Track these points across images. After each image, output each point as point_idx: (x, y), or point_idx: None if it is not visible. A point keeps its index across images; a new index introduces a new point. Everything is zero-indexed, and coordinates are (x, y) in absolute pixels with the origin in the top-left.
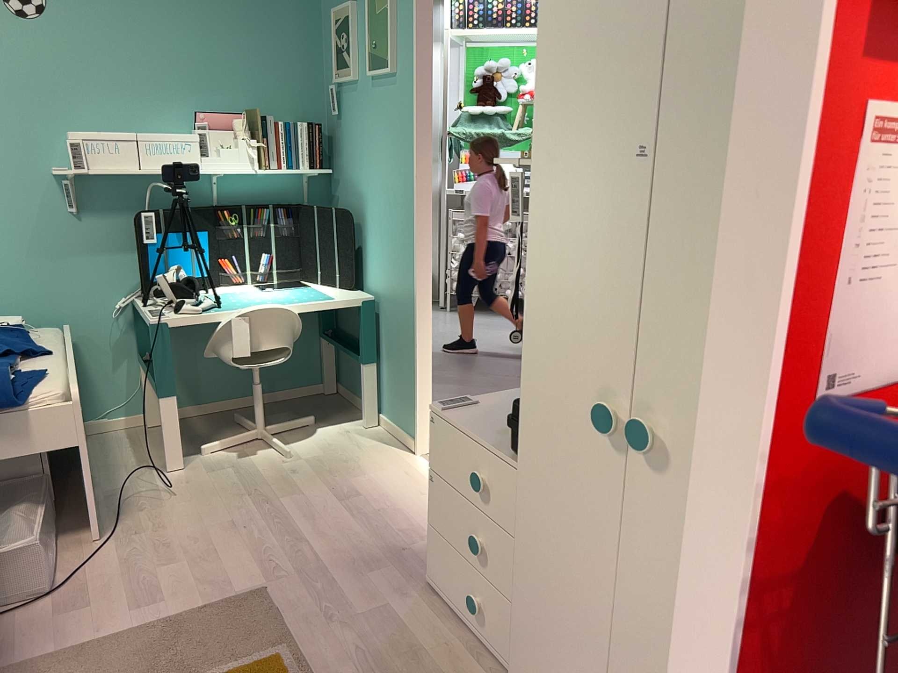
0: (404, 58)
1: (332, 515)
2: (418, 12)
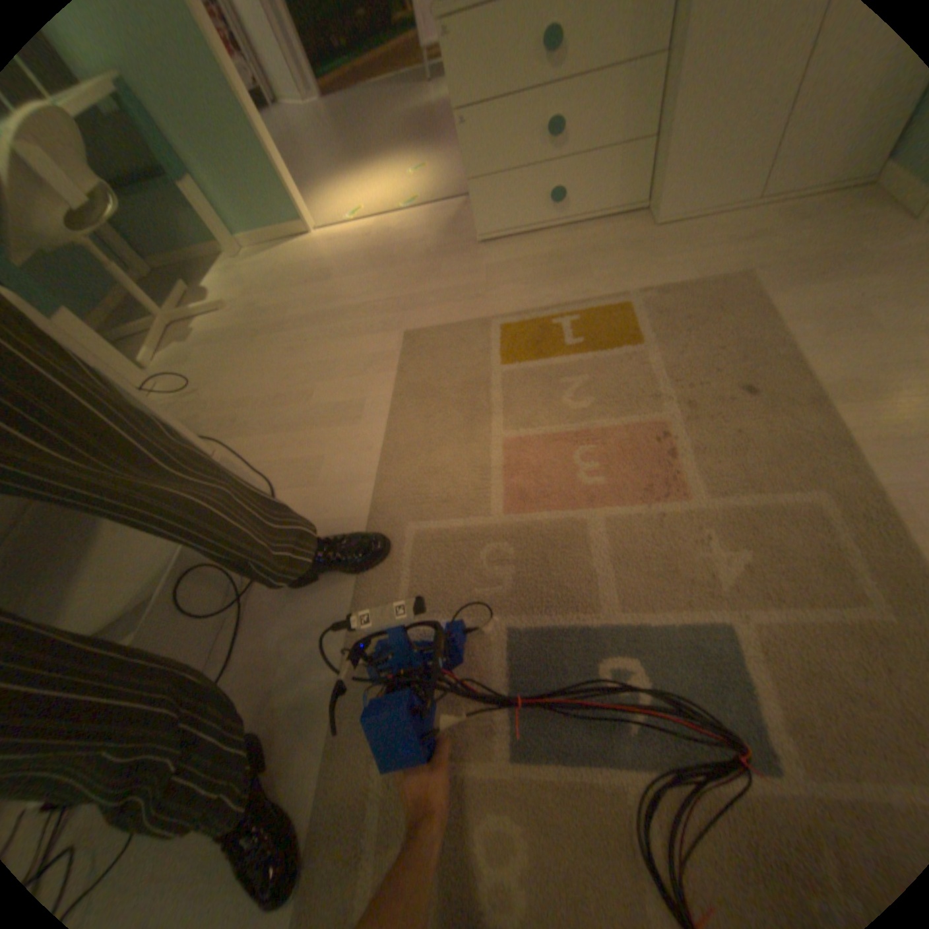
0: None
1: (340, 285)
2: None
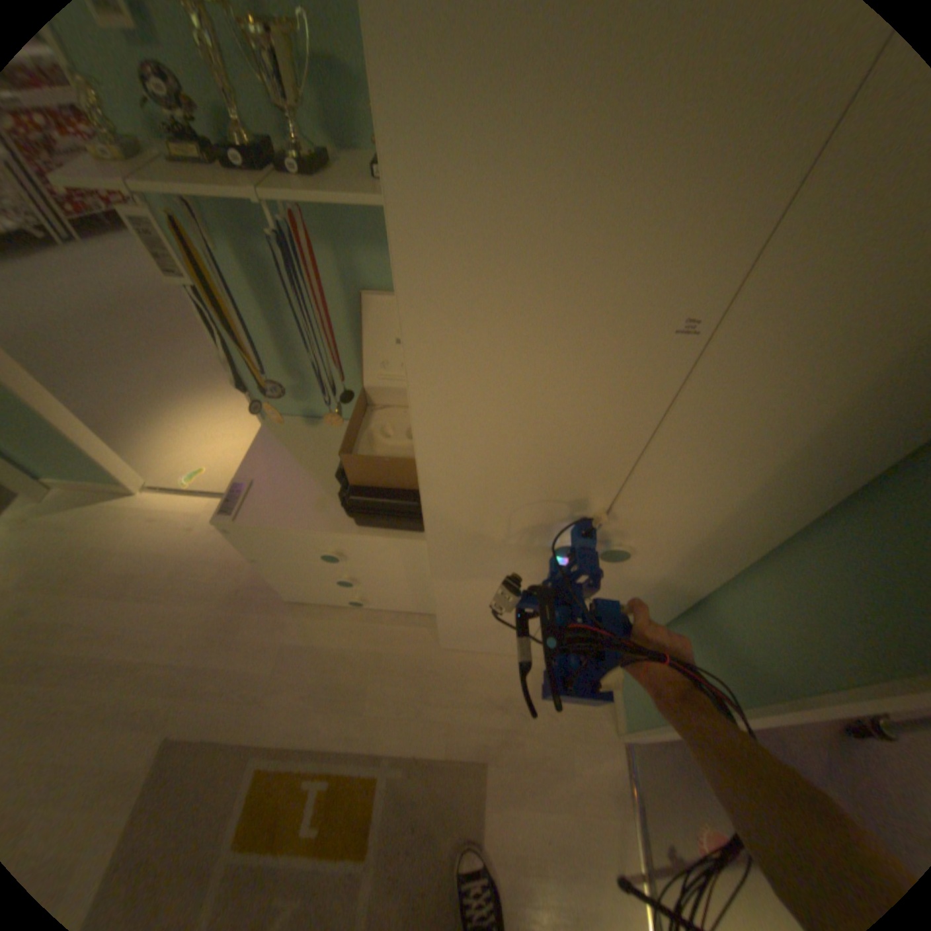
0: None
1: (131, 617)
2: None
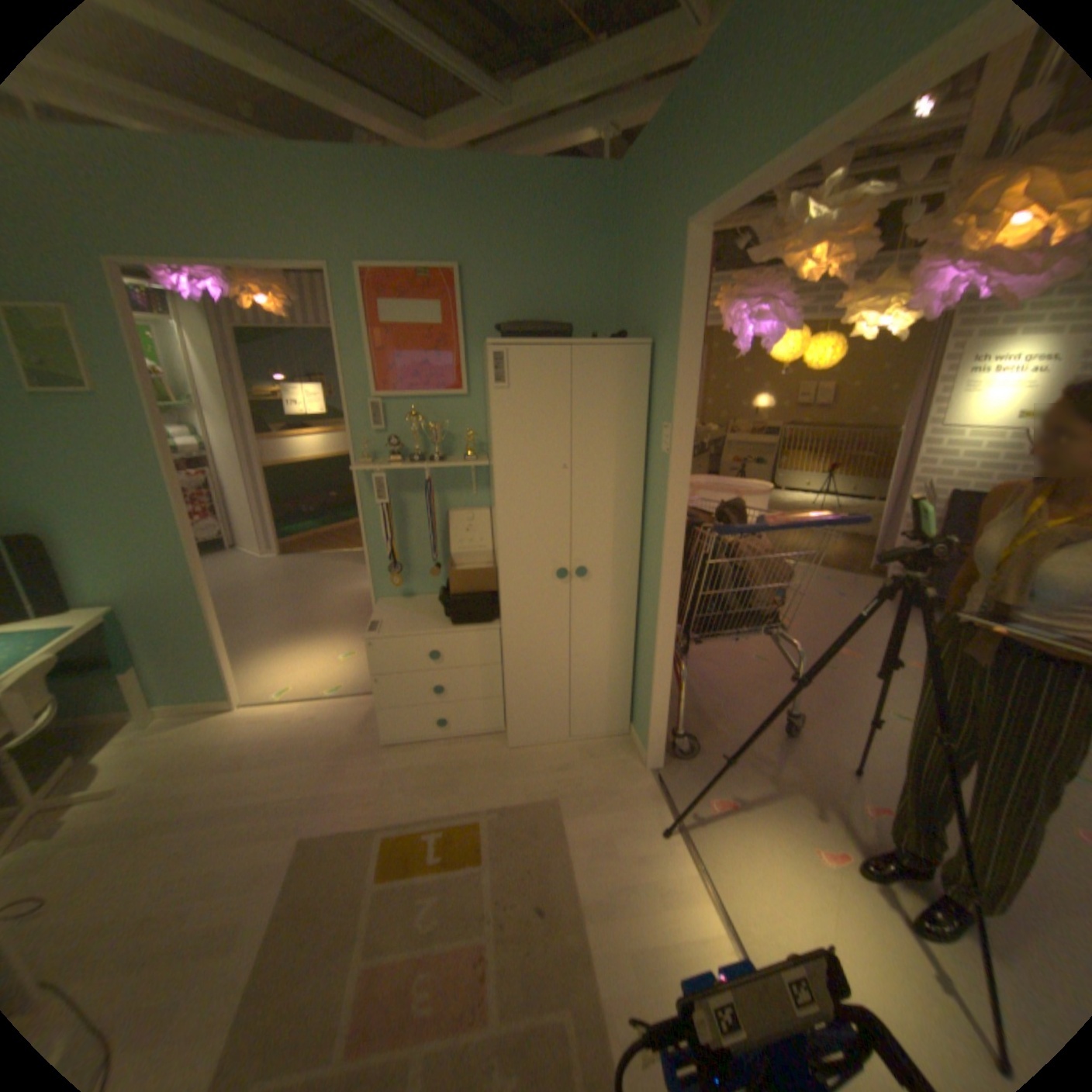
0: (112, 381)
1: (251, 779)
2: (132, 341)
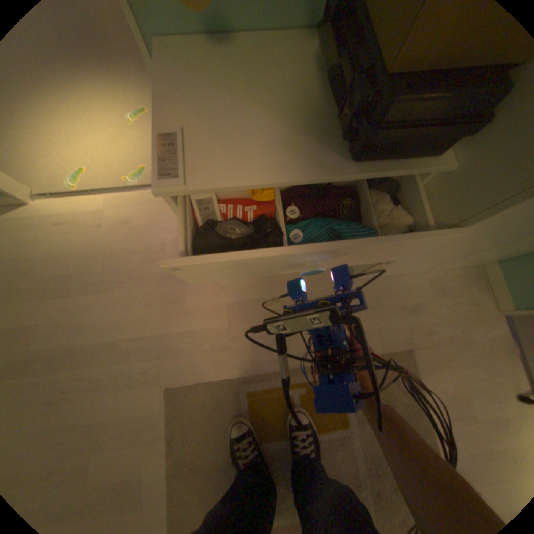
0: None
1: (85, 307)
2: None
